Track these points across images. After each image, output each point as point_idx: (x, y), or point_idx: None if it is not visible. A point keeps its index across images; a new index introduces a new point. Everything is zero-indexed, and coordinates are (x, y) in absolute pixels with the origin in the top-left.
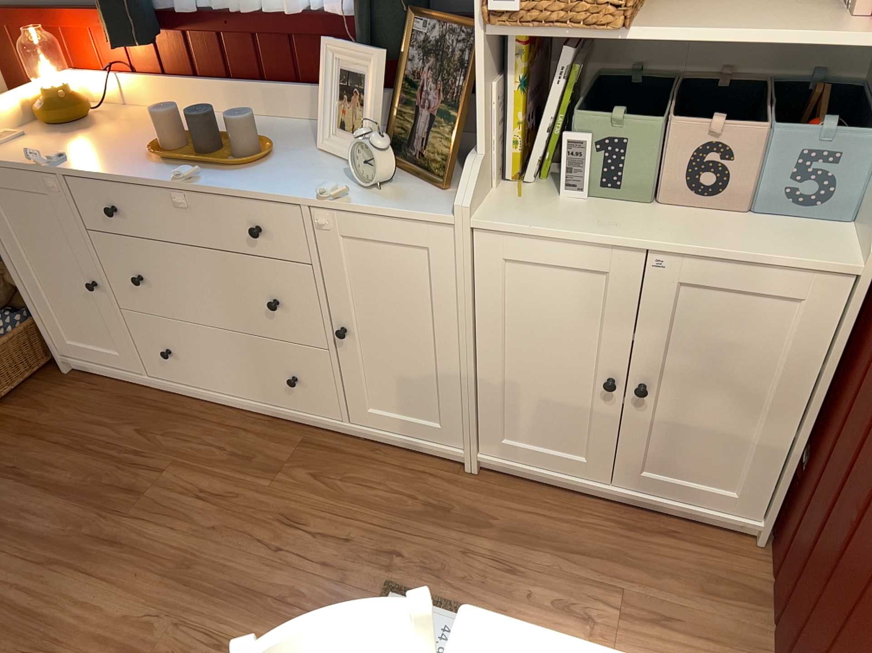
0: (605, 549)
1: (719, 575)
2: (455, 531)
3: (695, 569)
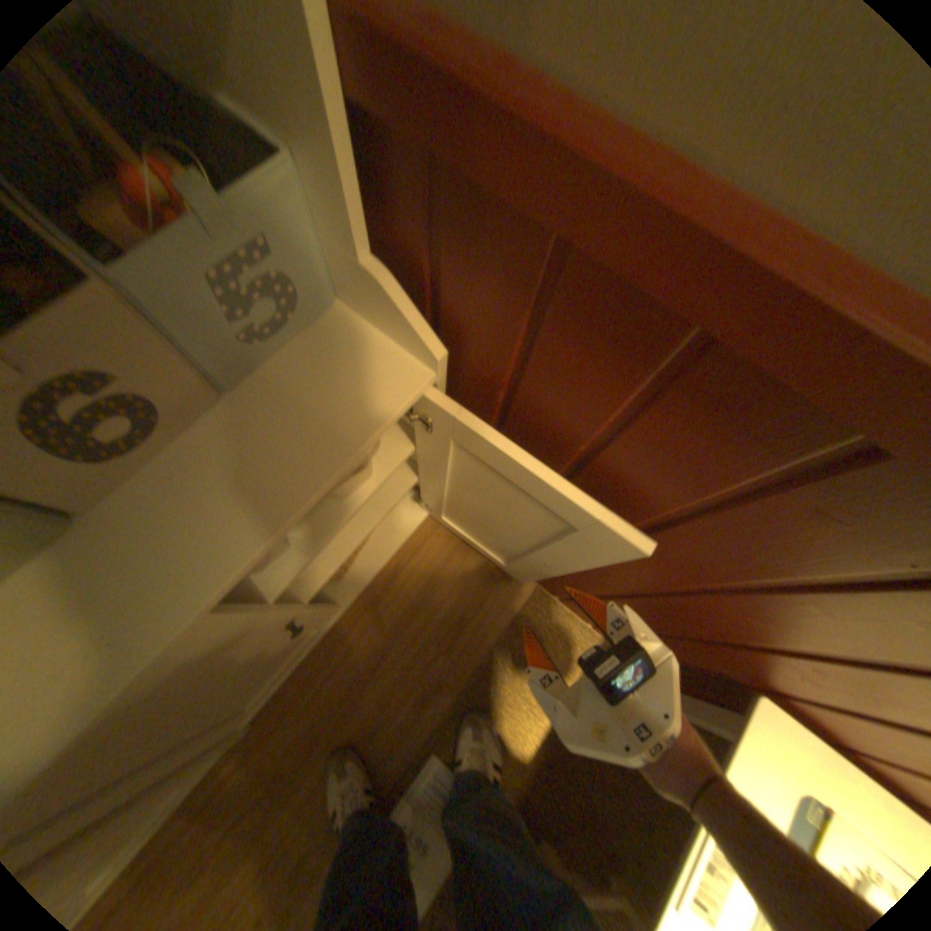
0: (390, 635)
1: (448, 557)
2: (309, 782)
3: (437, 572)
